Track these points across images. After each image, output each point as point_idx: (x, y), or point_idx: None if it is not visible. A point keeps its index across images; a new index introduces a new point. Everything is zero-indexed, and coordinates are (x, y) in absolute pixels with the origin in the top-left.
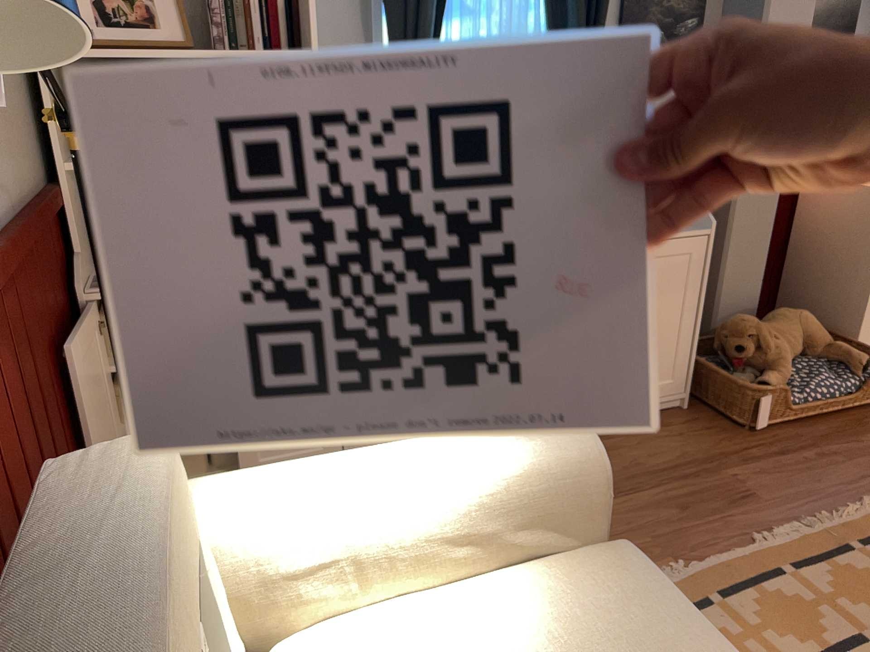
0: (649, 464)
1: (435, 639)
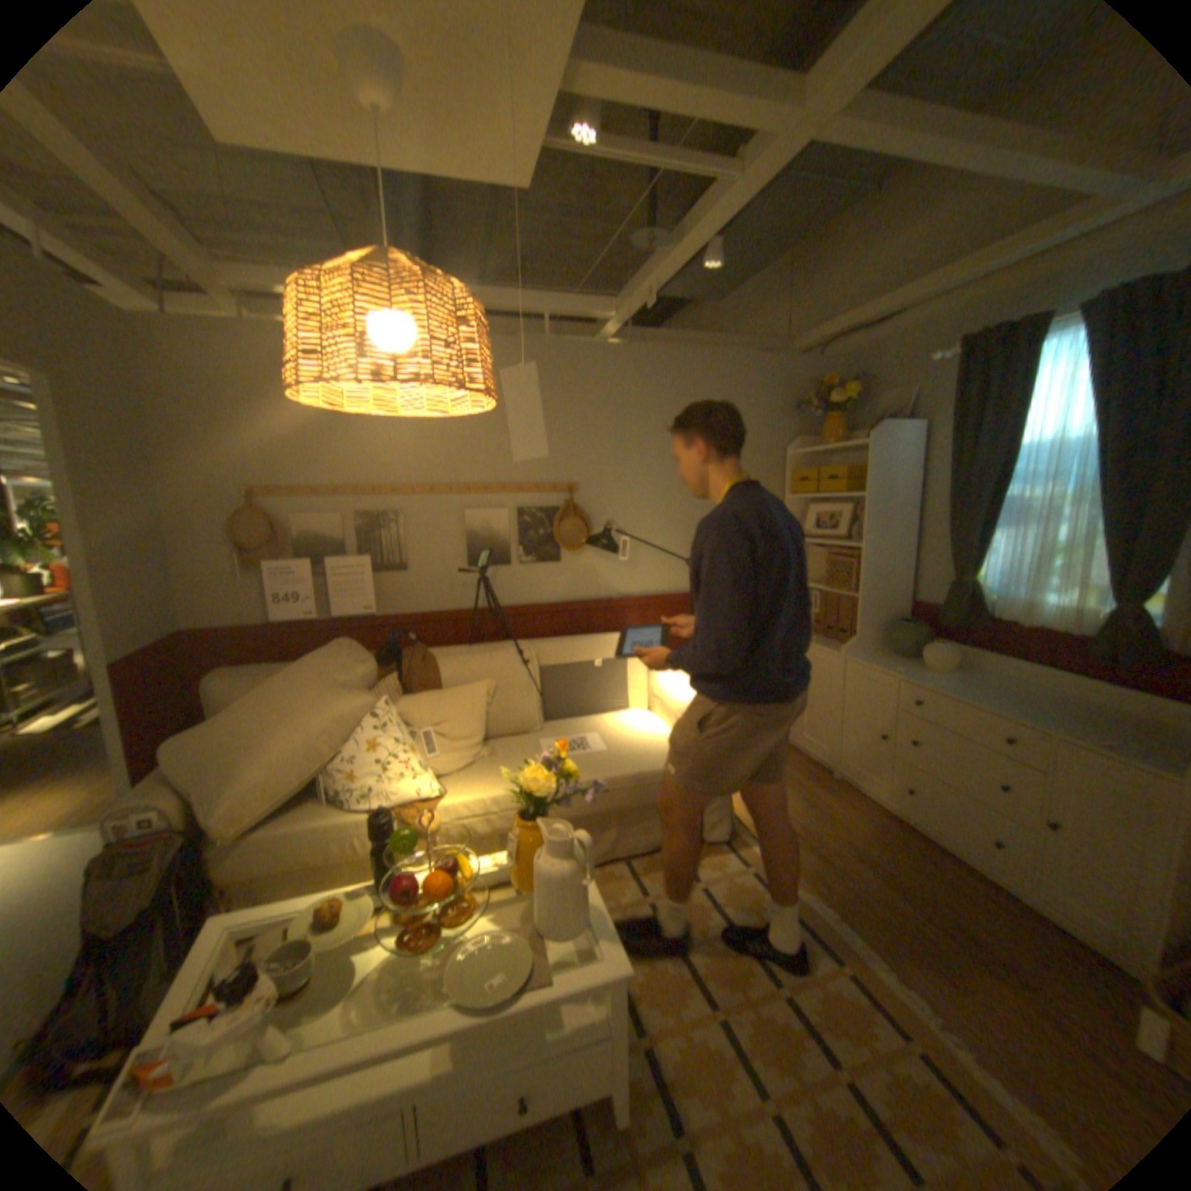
0: (967, 926)
1: (646, 728)
